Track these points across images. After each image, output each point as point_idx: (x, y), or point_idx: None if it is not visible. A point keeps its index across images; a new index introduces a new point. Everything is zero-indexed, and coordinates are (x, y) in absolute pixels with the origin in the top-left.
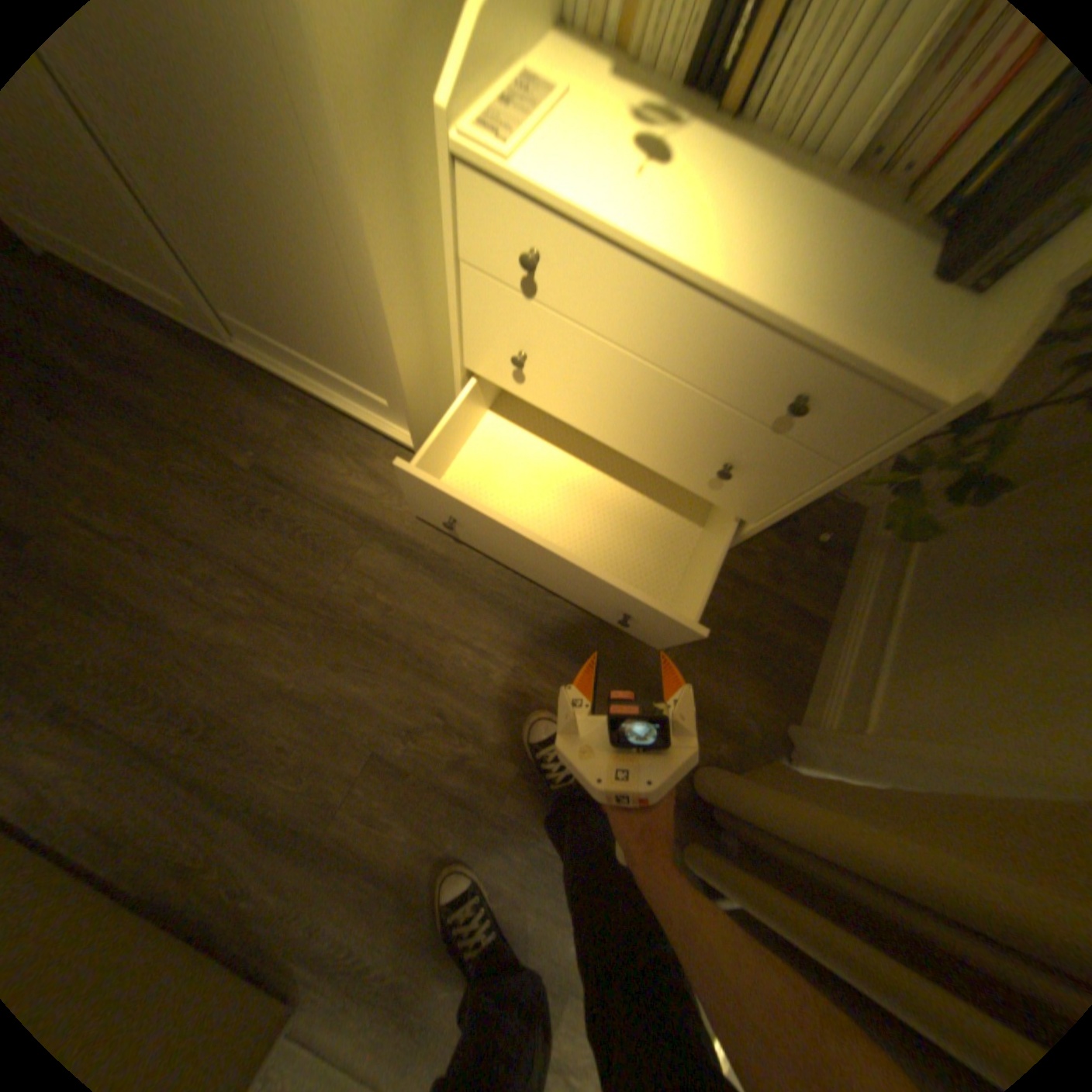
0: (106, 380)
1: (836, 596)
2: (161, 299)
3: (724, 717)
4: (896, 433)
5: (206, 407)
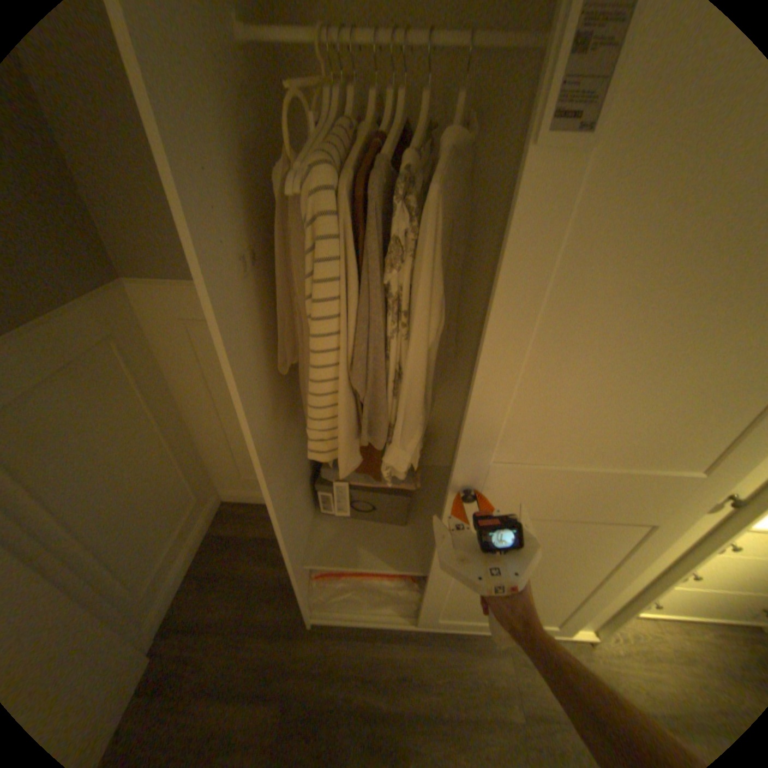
0: (399, 705)
1: None
2: (425, 624)
3: None
4: None
5: (464, 686)
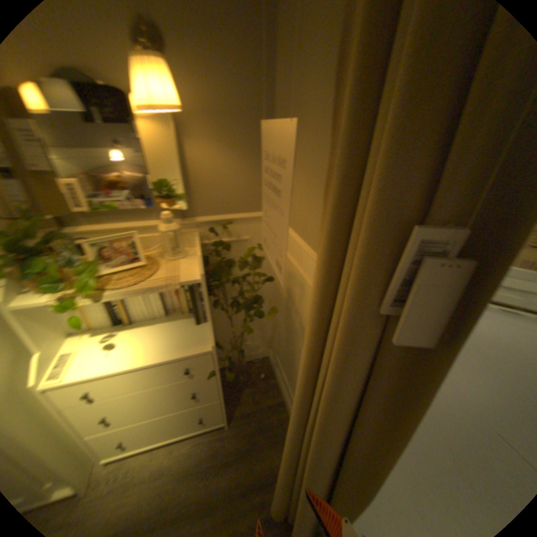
0: None
1: (278, 390)
2: None
3: (274, 474)
4: (211, 360)
5: None
